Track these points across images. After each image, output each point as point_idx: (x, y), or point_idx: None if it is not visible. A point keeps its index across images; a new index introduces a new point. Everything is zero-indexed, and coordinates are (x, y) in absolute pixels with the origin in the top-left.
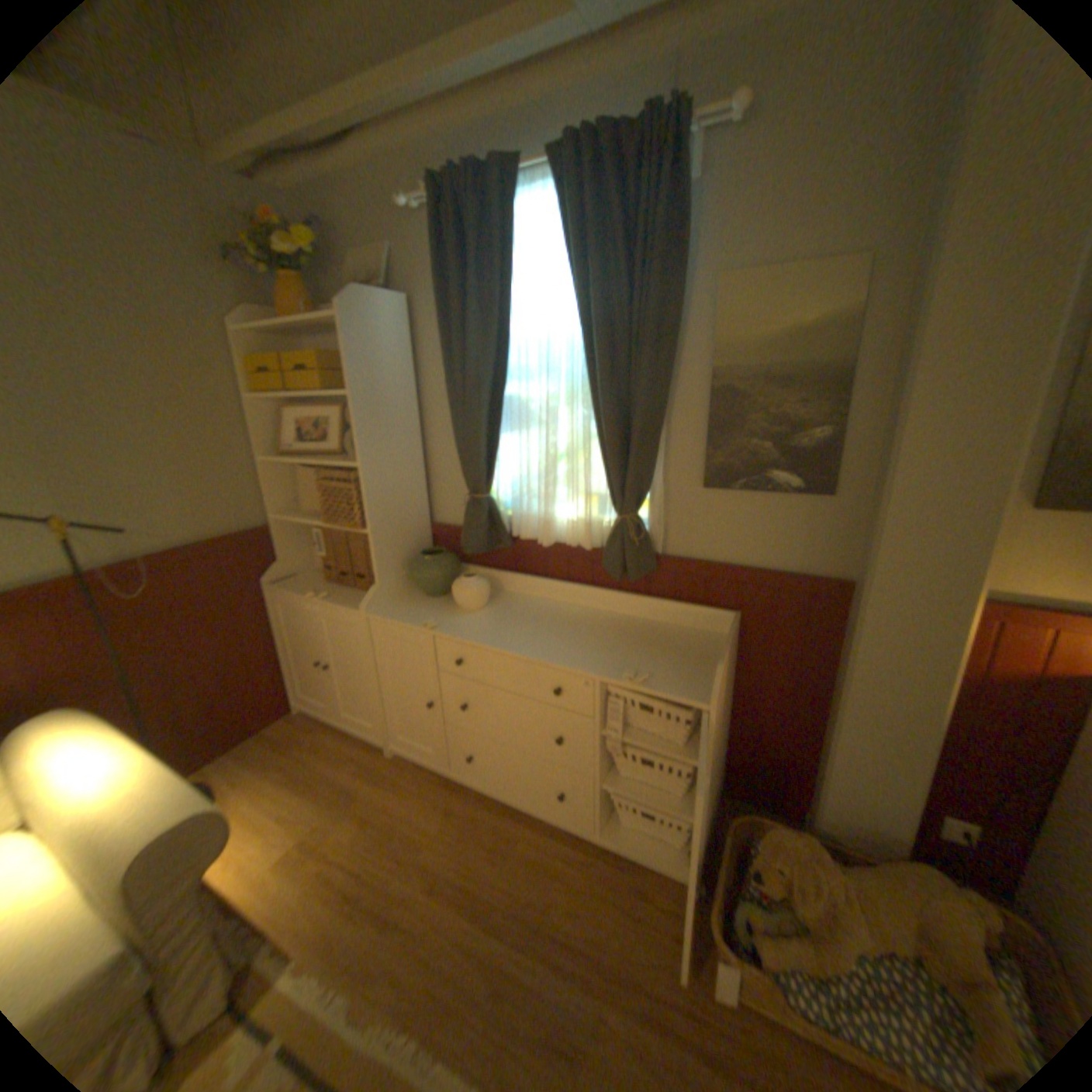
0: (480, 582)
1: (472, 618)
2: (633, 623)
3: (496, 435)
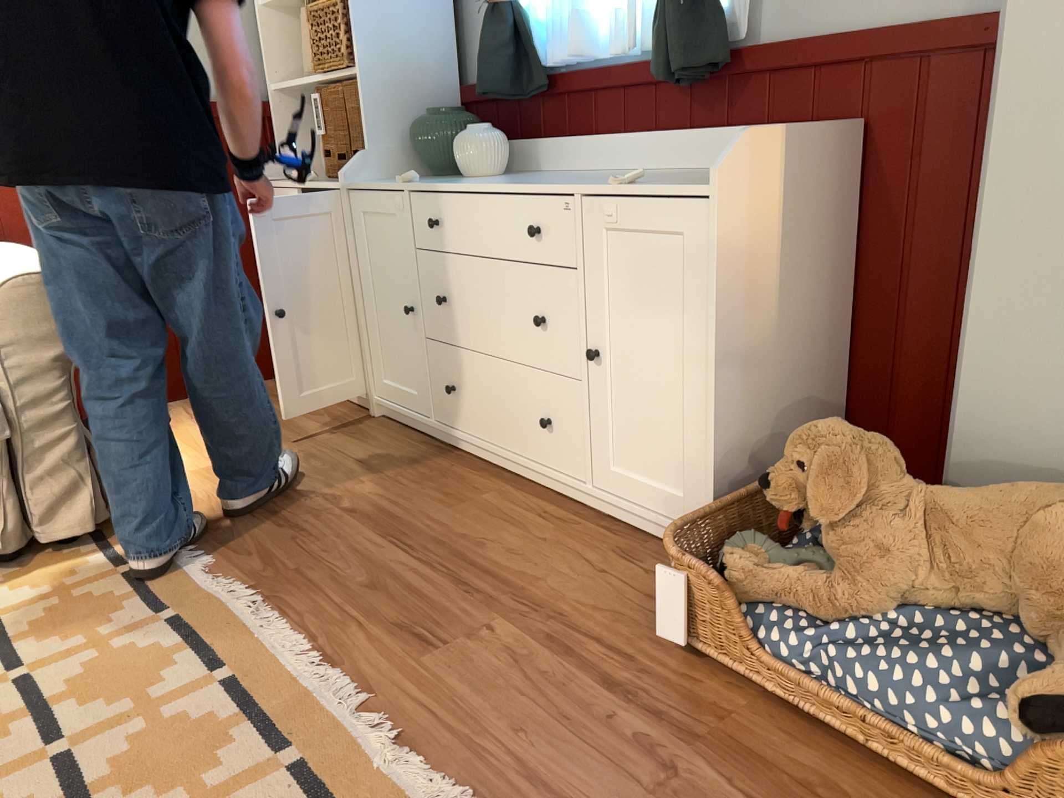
0: (489, 132)
1: (469, 180)
2: (694, 172)
3: None
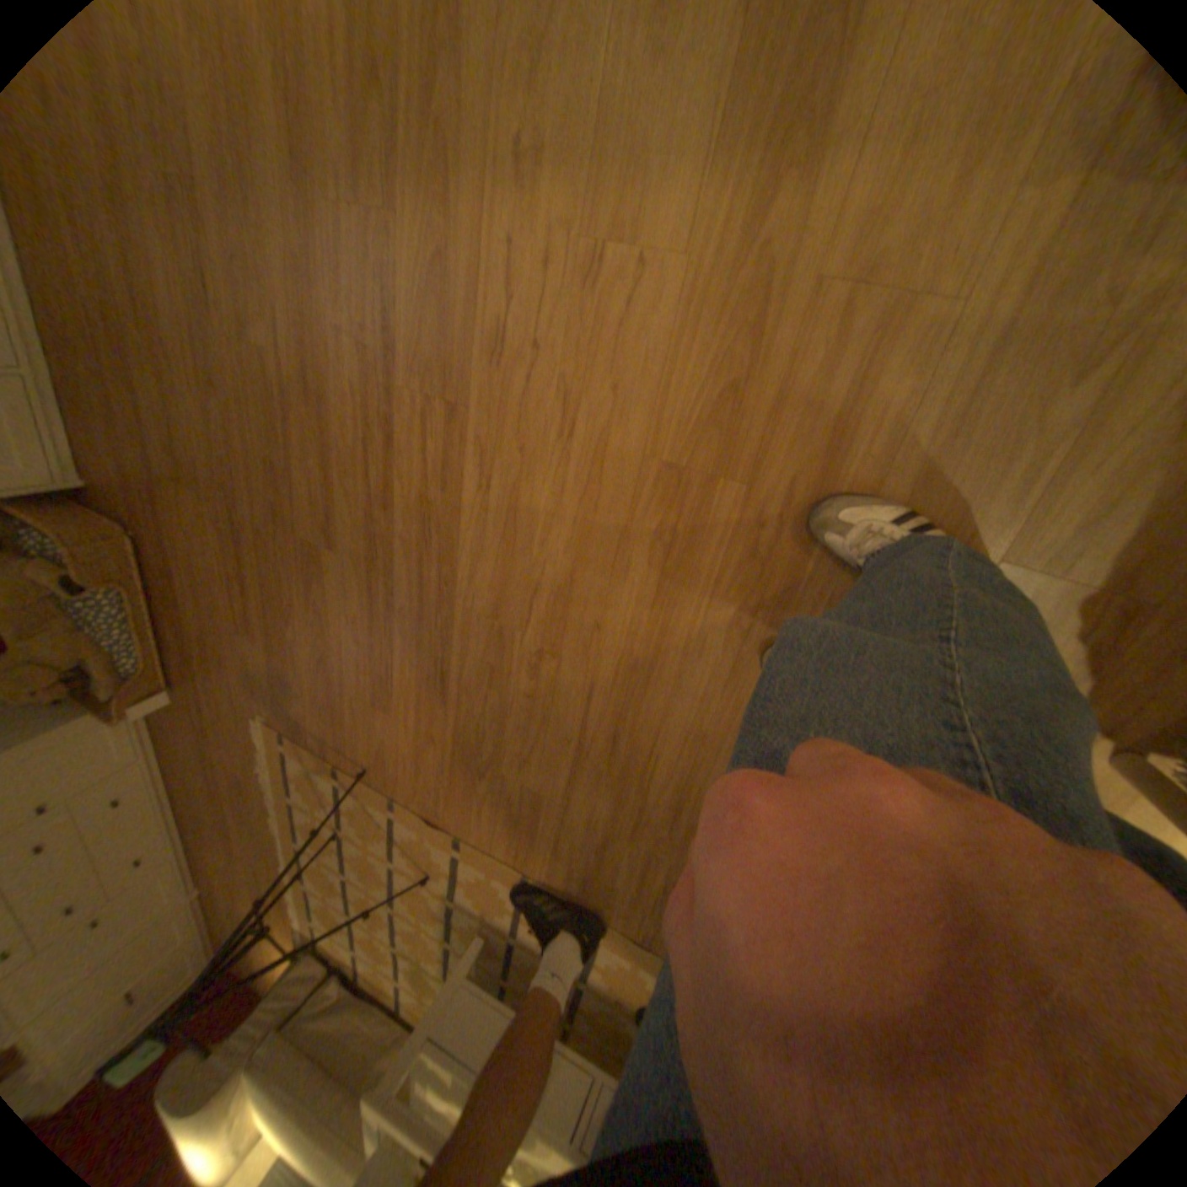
0: None
1: None
2: None
3: None
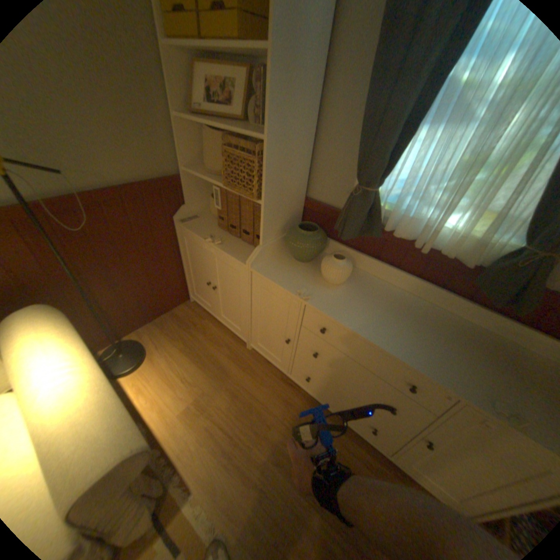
0: (349, 264)
1: (336, 293)
2: (479, 333)
3: (411, 125)
